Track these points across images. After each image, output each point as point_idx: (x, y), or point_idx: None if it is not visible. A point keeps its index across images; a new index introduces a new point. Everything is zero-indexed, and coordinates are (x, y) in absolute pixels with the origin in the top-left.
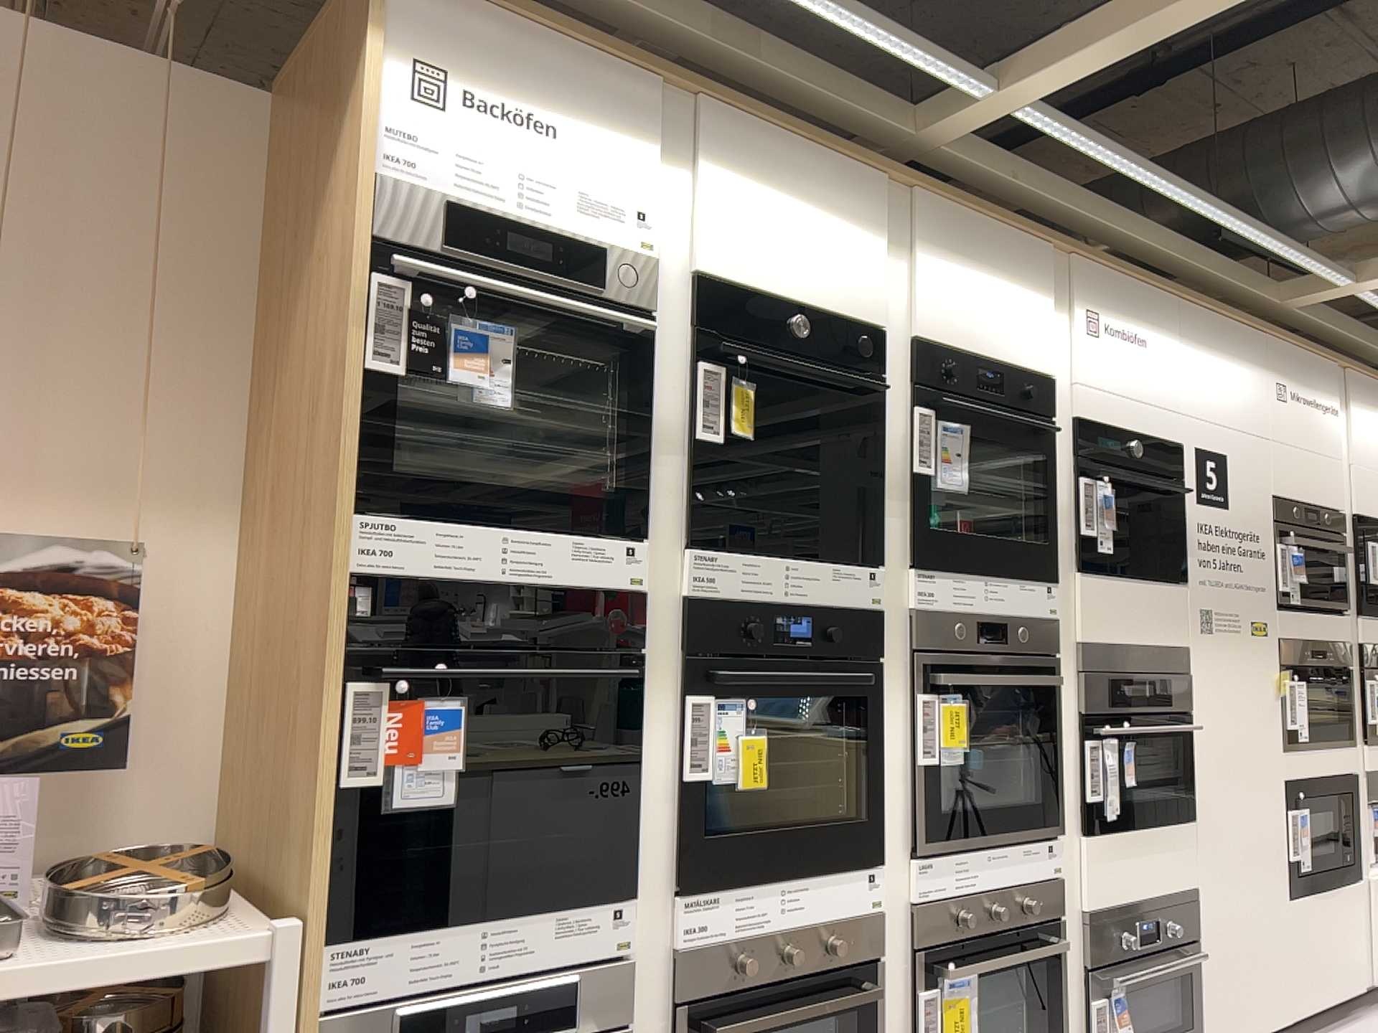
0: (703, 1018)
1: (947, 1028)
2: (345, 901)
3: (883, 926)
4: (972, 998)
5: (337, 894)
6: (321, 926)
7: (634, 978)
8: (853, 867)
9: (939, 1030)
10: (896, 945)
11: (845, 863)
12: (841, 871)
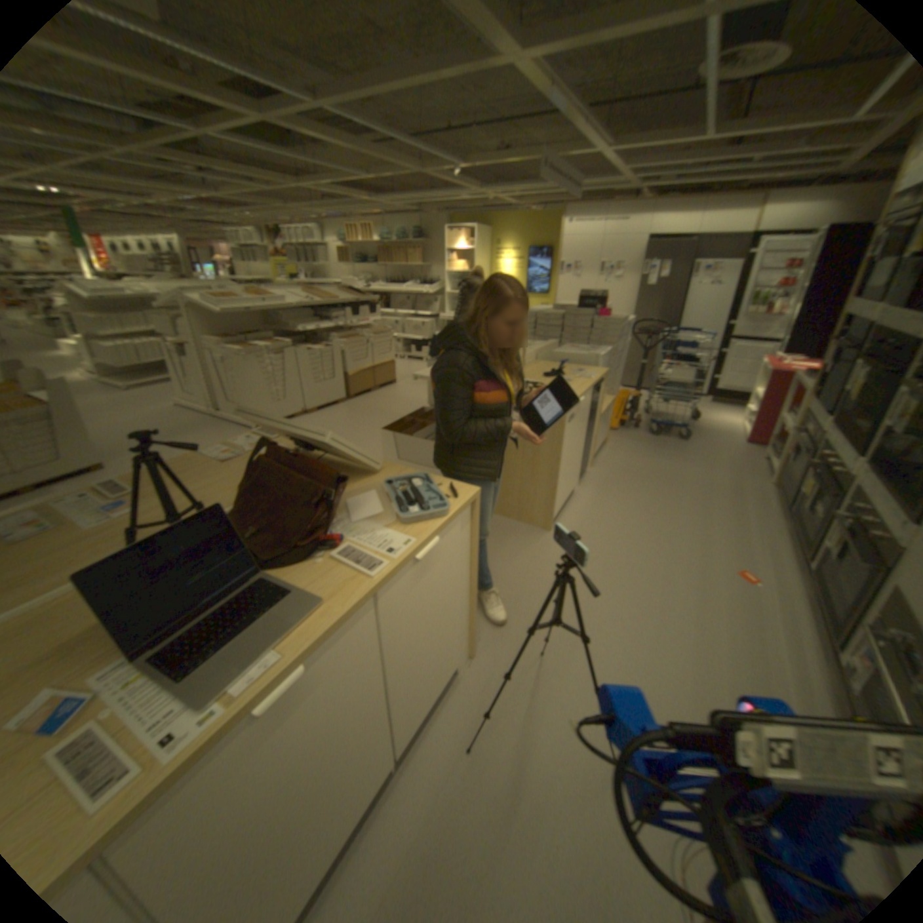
0: (820, 464)
1: (837, 544)
2: (821, 392)
3: (854, 487)
4: (843, 545)
5: (827, 392)
6: (817, 395)
7: (823, 442)
8: (855, 452)
9: (837, 543)
10: (852, 499)
11: (854, 448)
12: (854, 451)
